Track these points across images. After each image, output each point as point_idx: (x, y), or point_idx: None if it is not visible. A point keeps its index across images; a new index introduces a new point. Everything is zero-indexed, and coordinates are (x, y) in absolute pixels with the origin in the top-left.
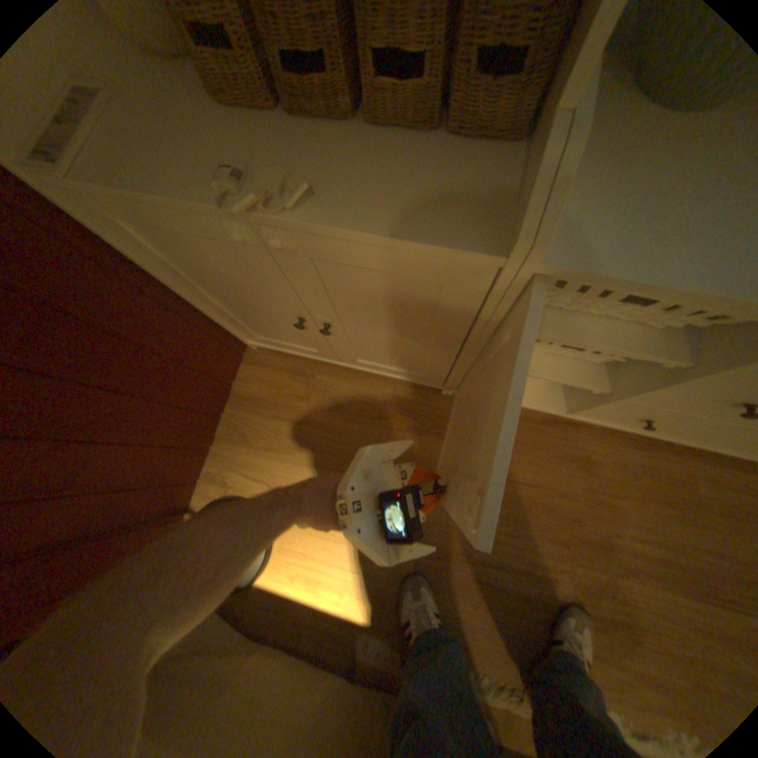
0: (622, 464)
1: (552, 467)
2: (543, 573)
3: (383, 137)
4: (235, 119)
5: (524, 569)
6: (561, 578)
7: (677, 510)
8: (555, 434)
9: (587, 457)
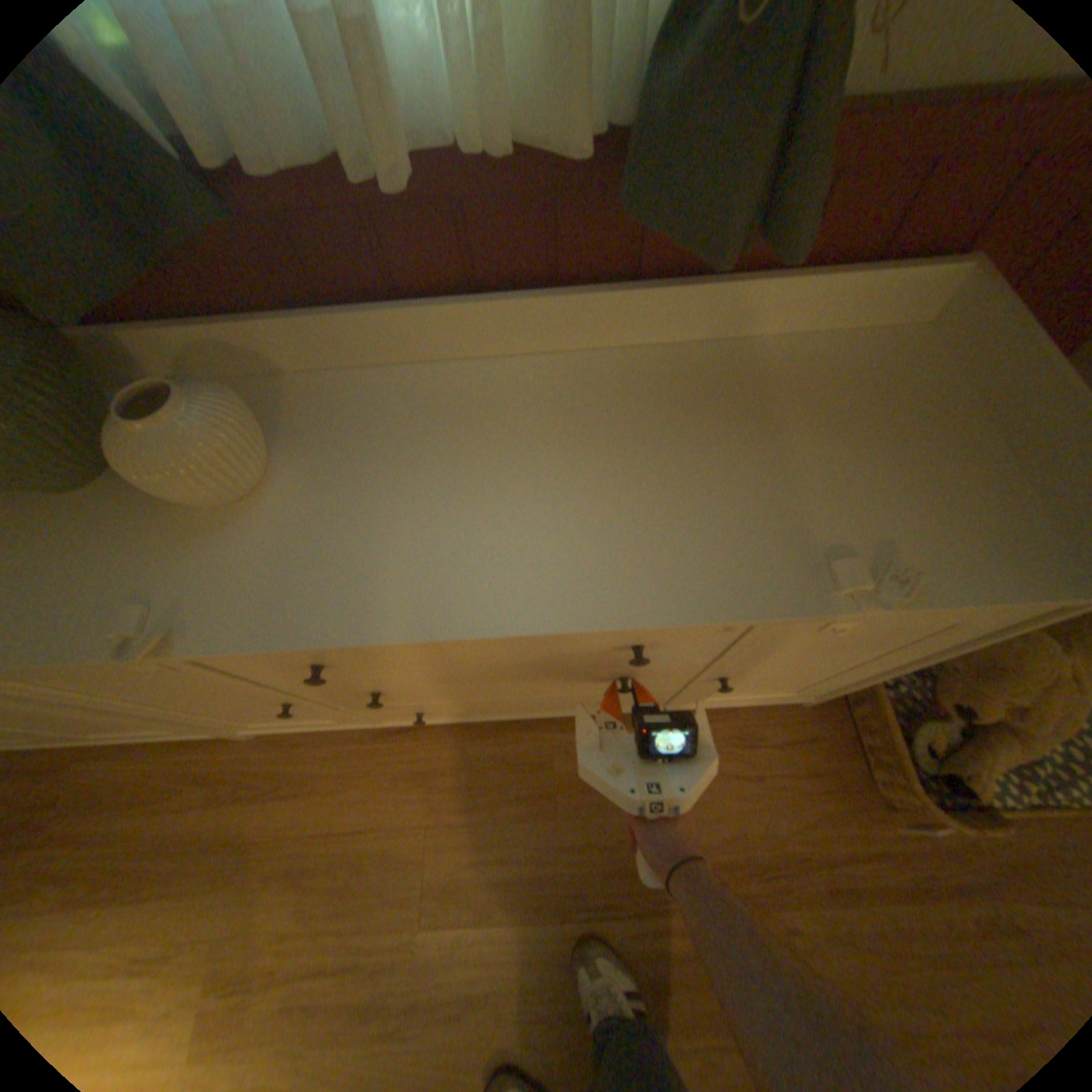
0: (464, 765)
1: (380, 797)
2: (370, 961)
3: None
4: None
5: (346, 964)
6: (394, 958)
7: (529, 806)
8: (382, 751)
9: (422, 770)
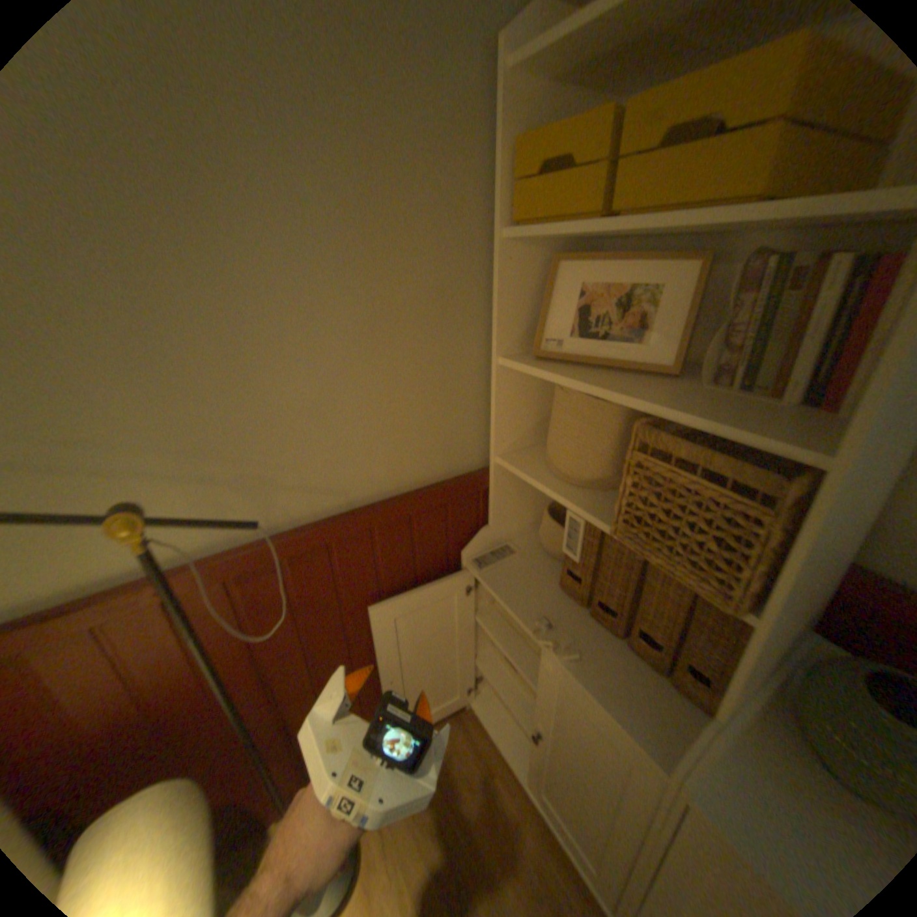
0: None
1: None
2: None
3: (632, 661)
4: (564, 602)
5: None
6: None
7: None
8: None
9: None
